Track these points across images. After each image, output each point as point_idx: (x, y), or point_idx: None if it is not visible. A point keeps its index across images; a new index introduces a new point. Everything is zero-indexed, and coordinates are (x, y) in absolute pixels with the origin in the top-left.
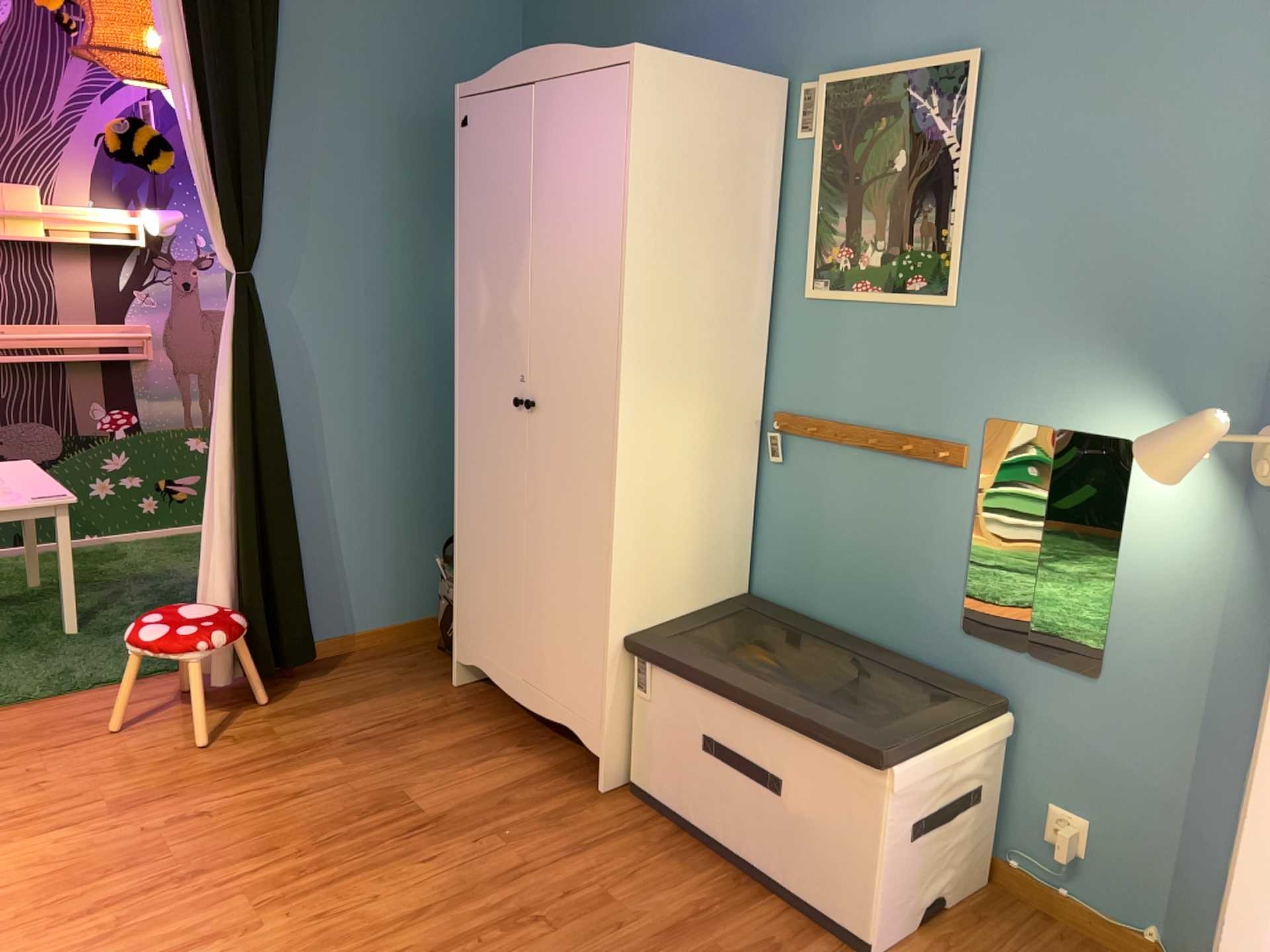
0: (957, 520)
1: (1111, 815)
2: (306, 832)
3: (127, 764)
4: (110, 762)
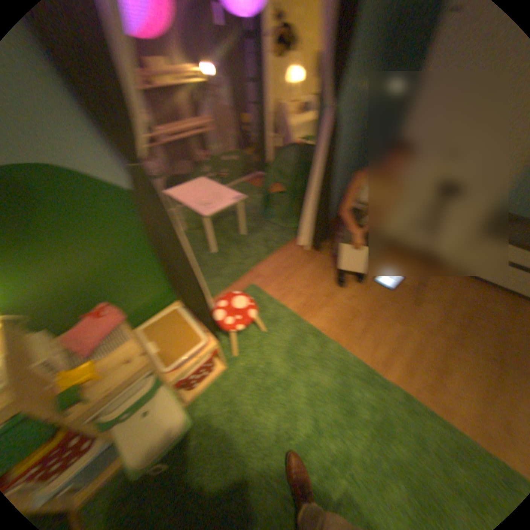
0: None
1: None
2: (386, 298)
3: (313, 281)
4: (308, 281)
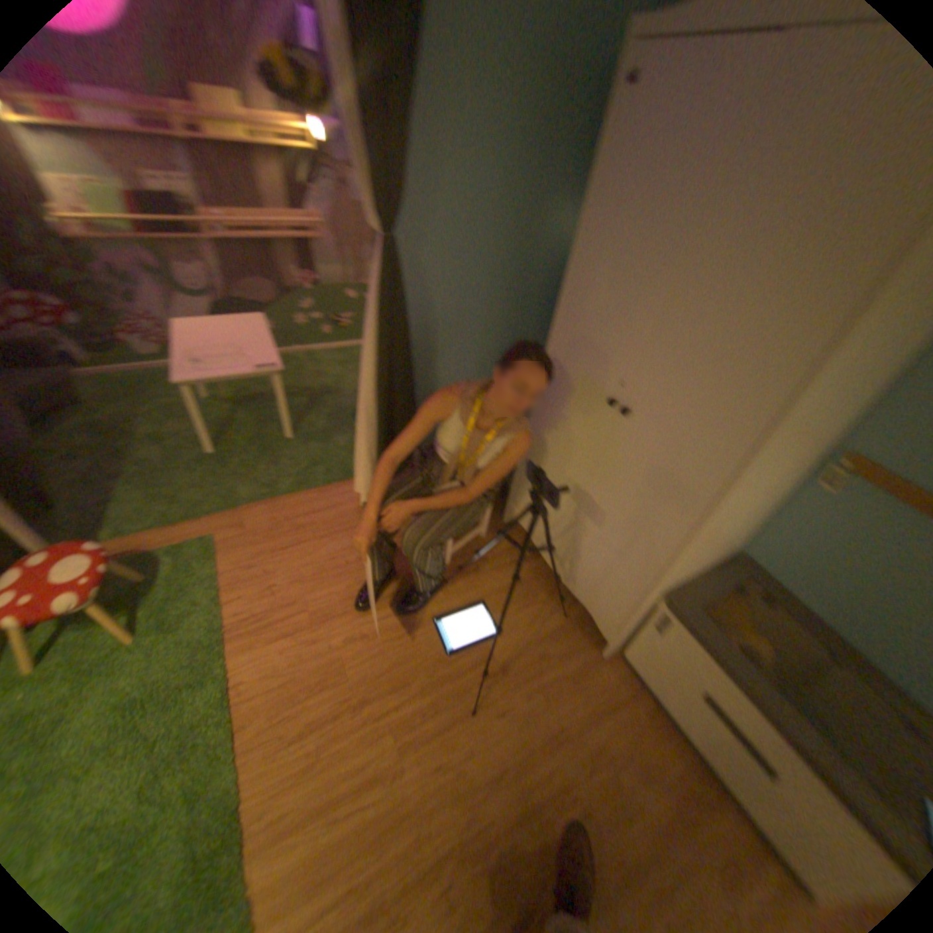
0: None
1: None
2: (424, 669)
3: (319, 575)
4: (309, 571)
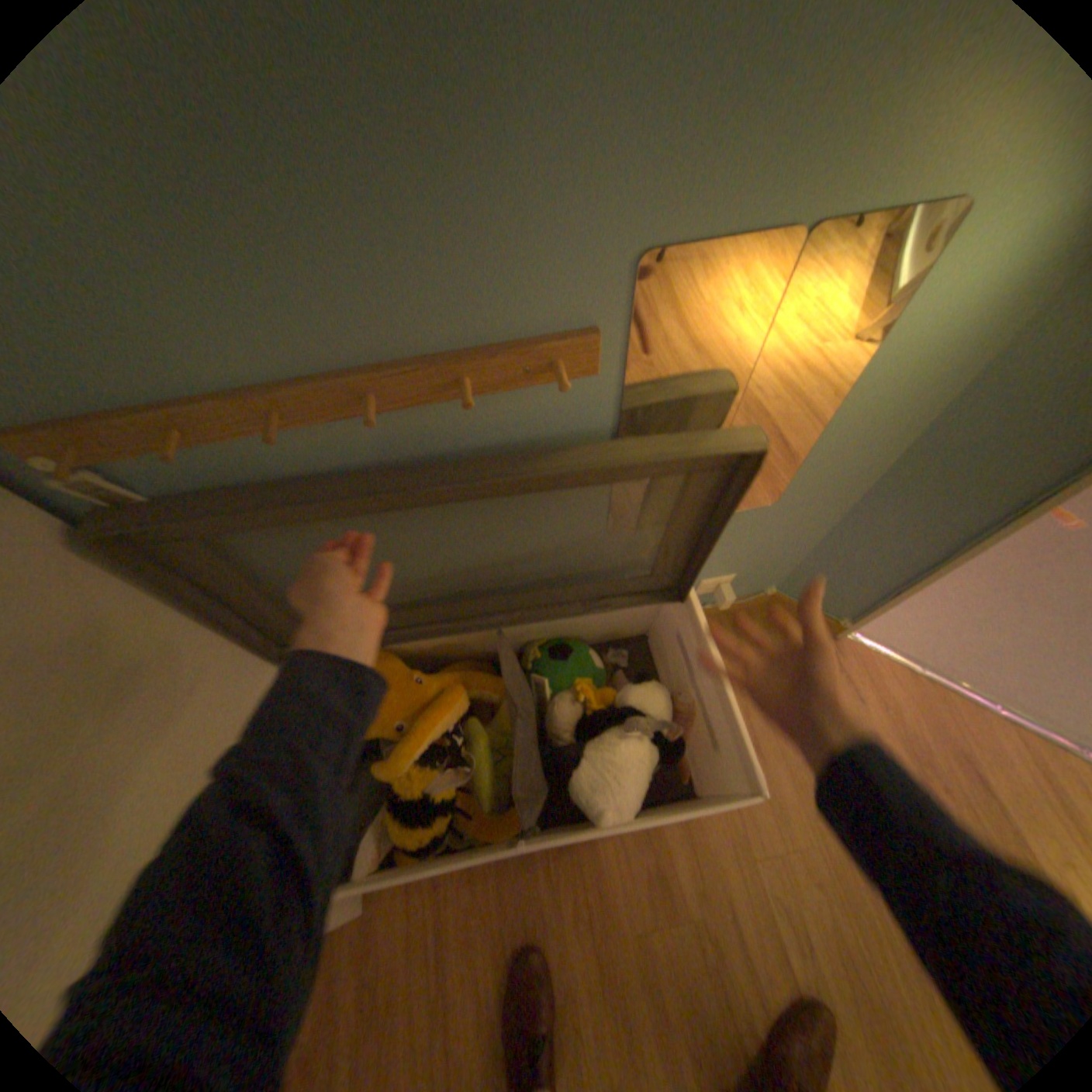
0: (585, 439)
1: (754, 561)
2: None
3: None
4: None
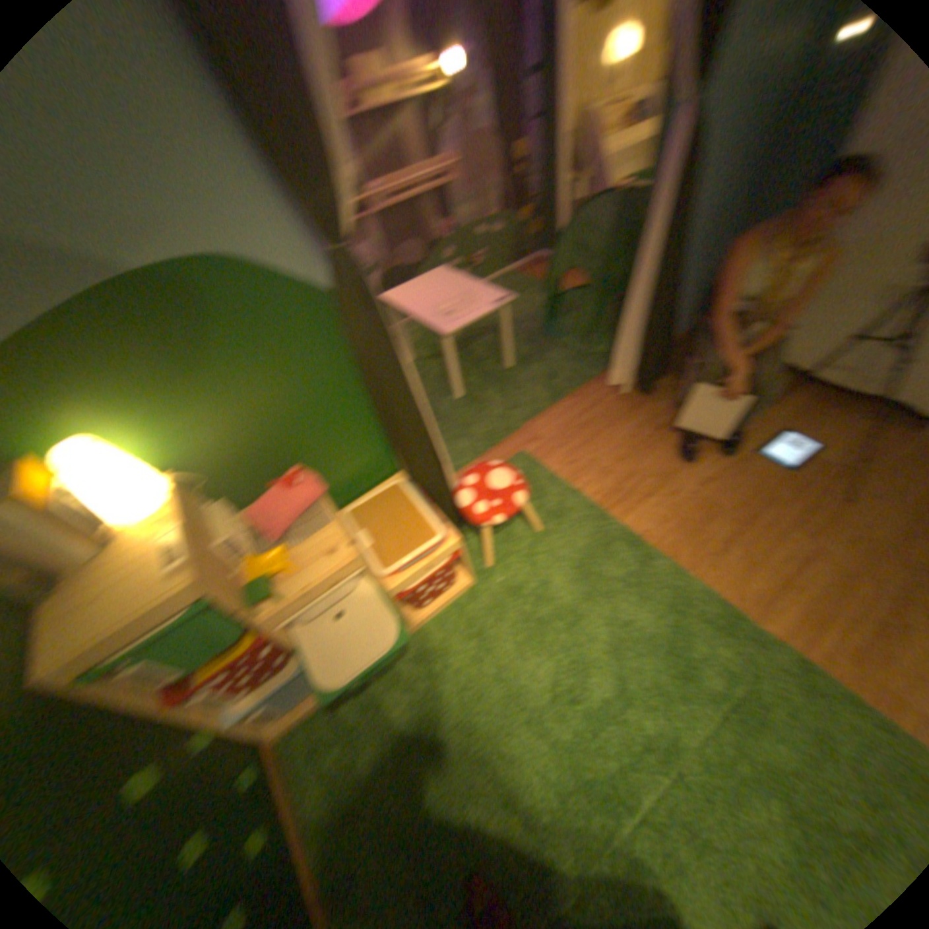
0: None
1: None
2: (780, 485)
3: (633, 450)
4: (623, 450)
